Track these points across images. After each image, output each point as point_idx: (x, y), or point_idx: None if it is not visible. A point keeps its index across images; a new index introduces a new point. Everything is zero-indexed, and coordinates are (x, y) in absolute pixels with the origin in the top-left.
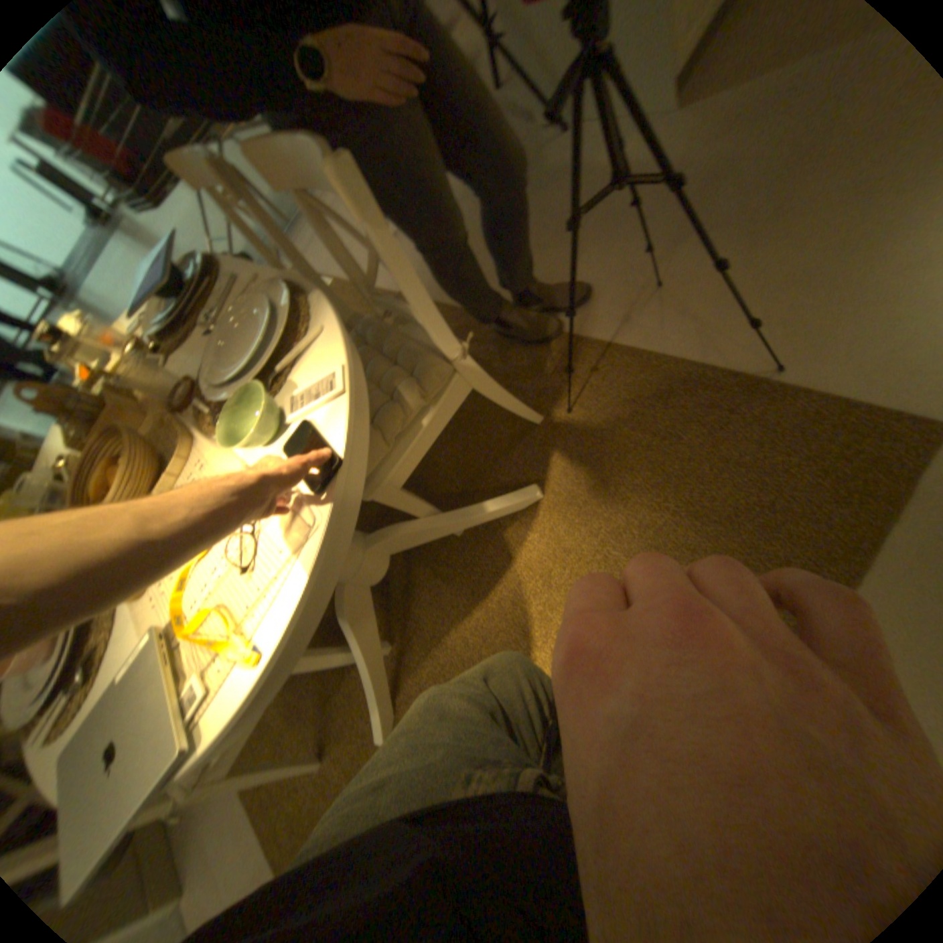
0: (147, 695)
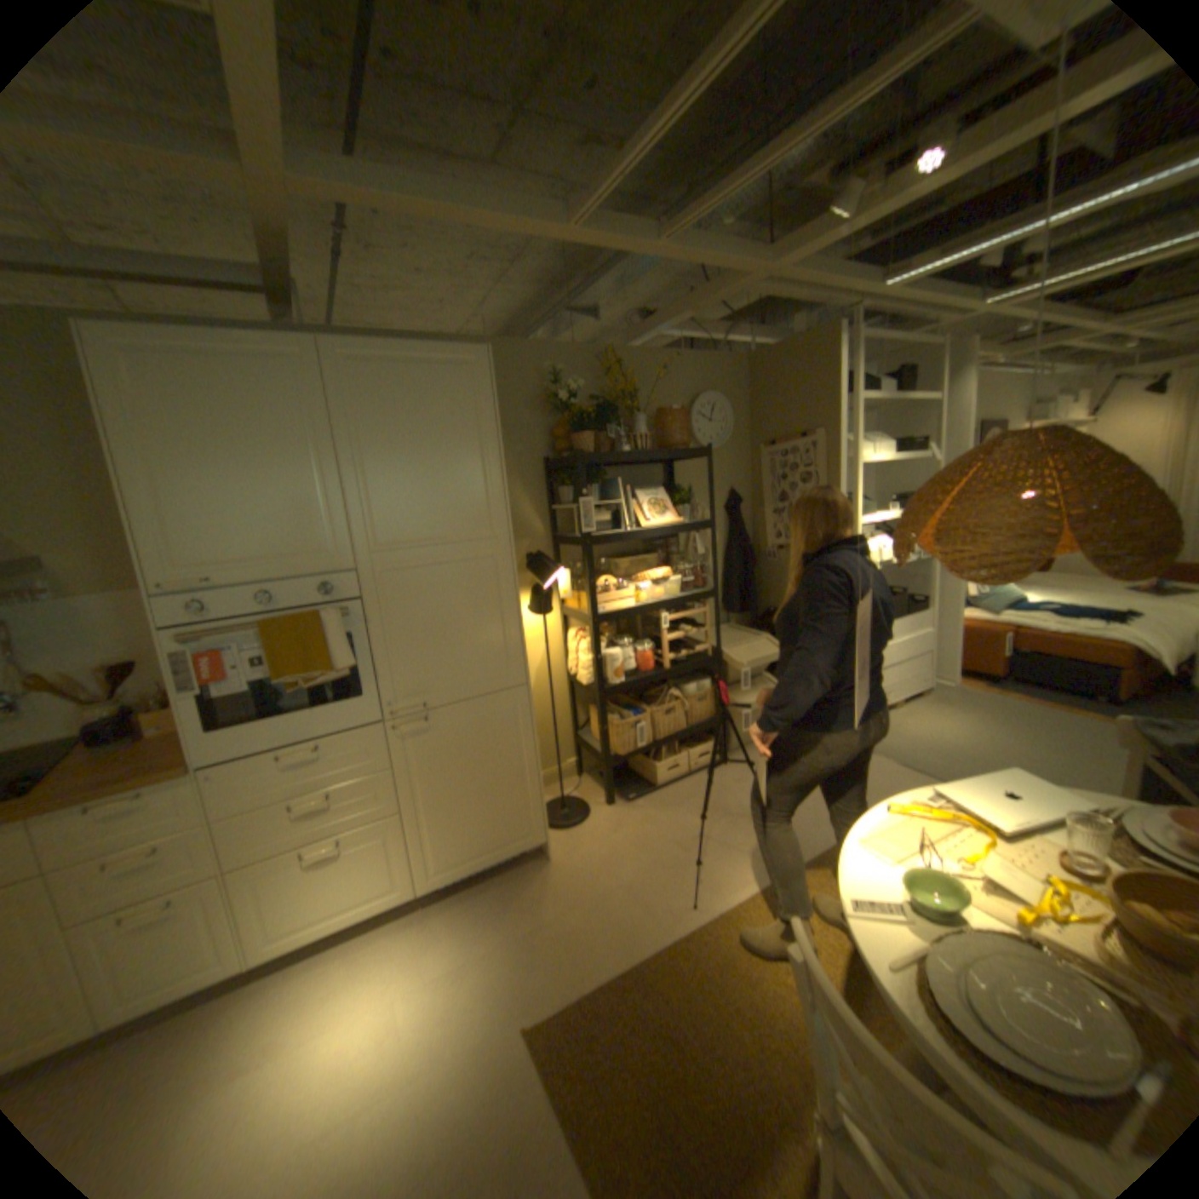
0: (987, 813)
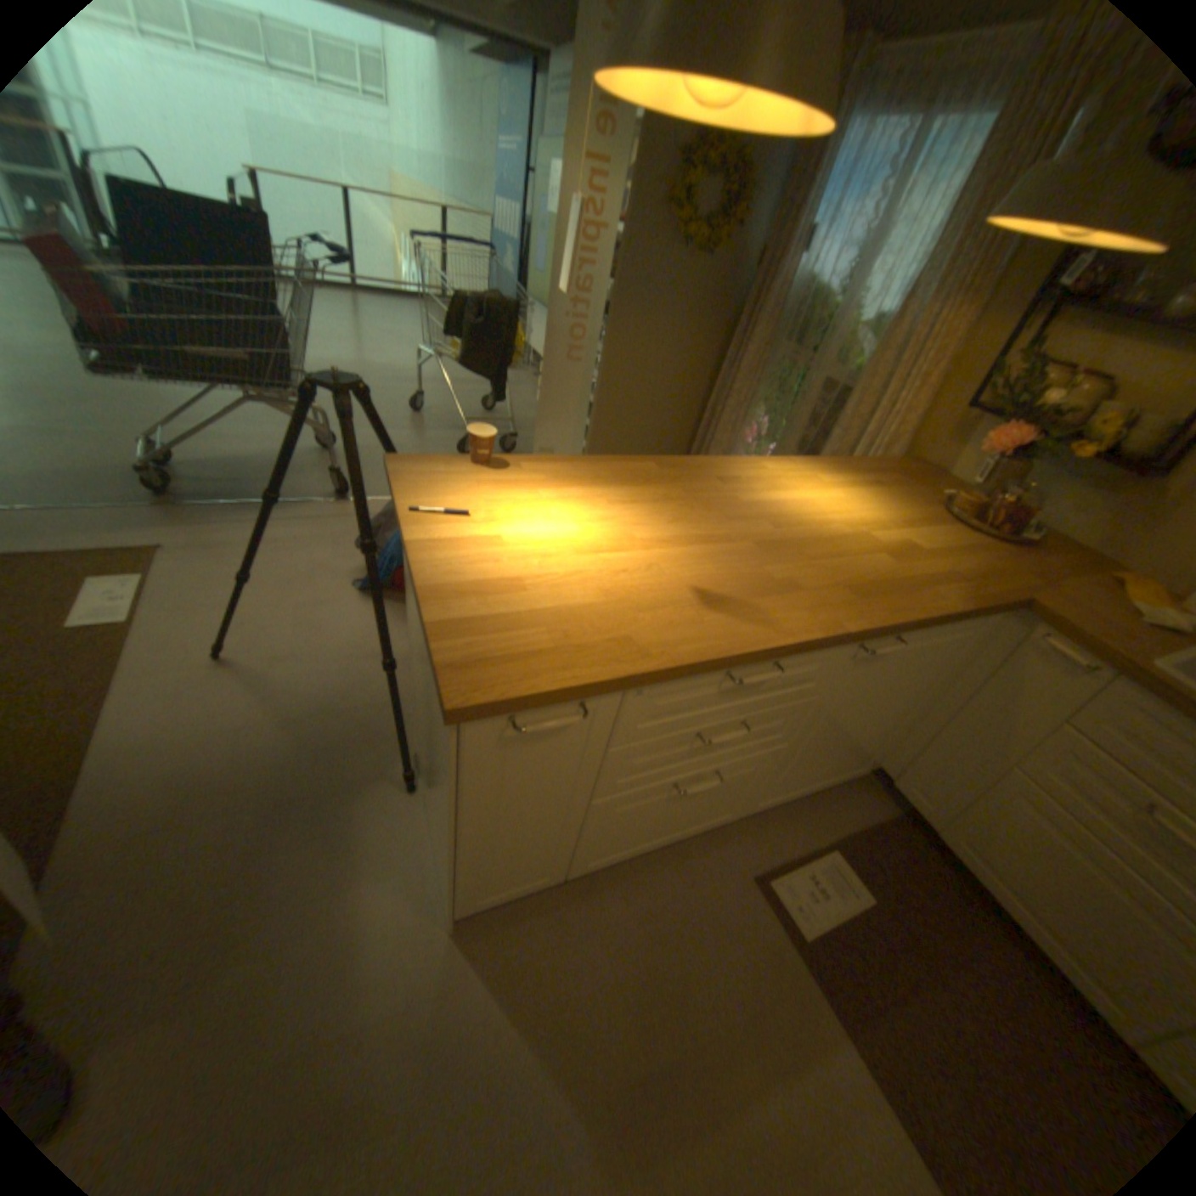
0: None
